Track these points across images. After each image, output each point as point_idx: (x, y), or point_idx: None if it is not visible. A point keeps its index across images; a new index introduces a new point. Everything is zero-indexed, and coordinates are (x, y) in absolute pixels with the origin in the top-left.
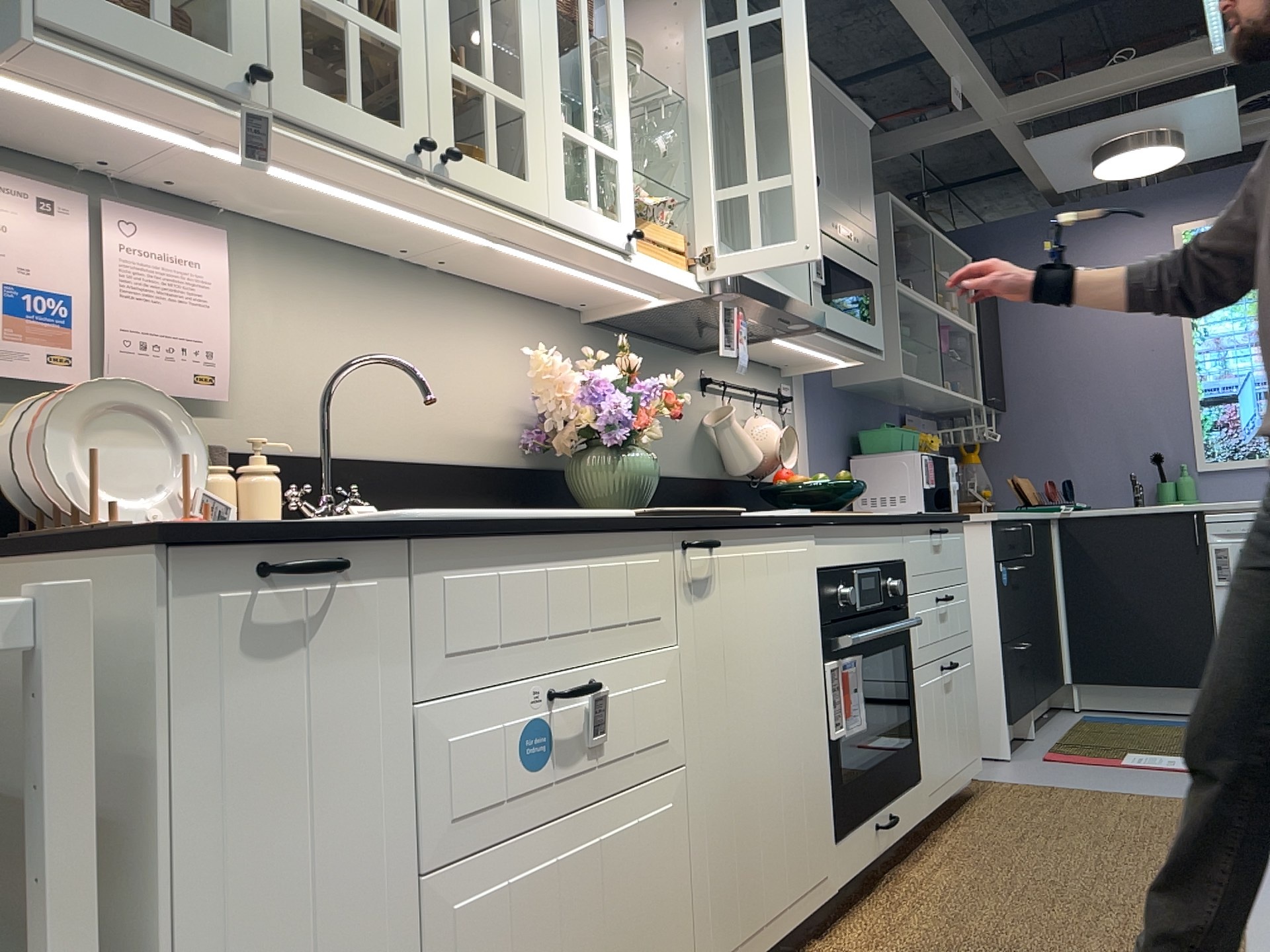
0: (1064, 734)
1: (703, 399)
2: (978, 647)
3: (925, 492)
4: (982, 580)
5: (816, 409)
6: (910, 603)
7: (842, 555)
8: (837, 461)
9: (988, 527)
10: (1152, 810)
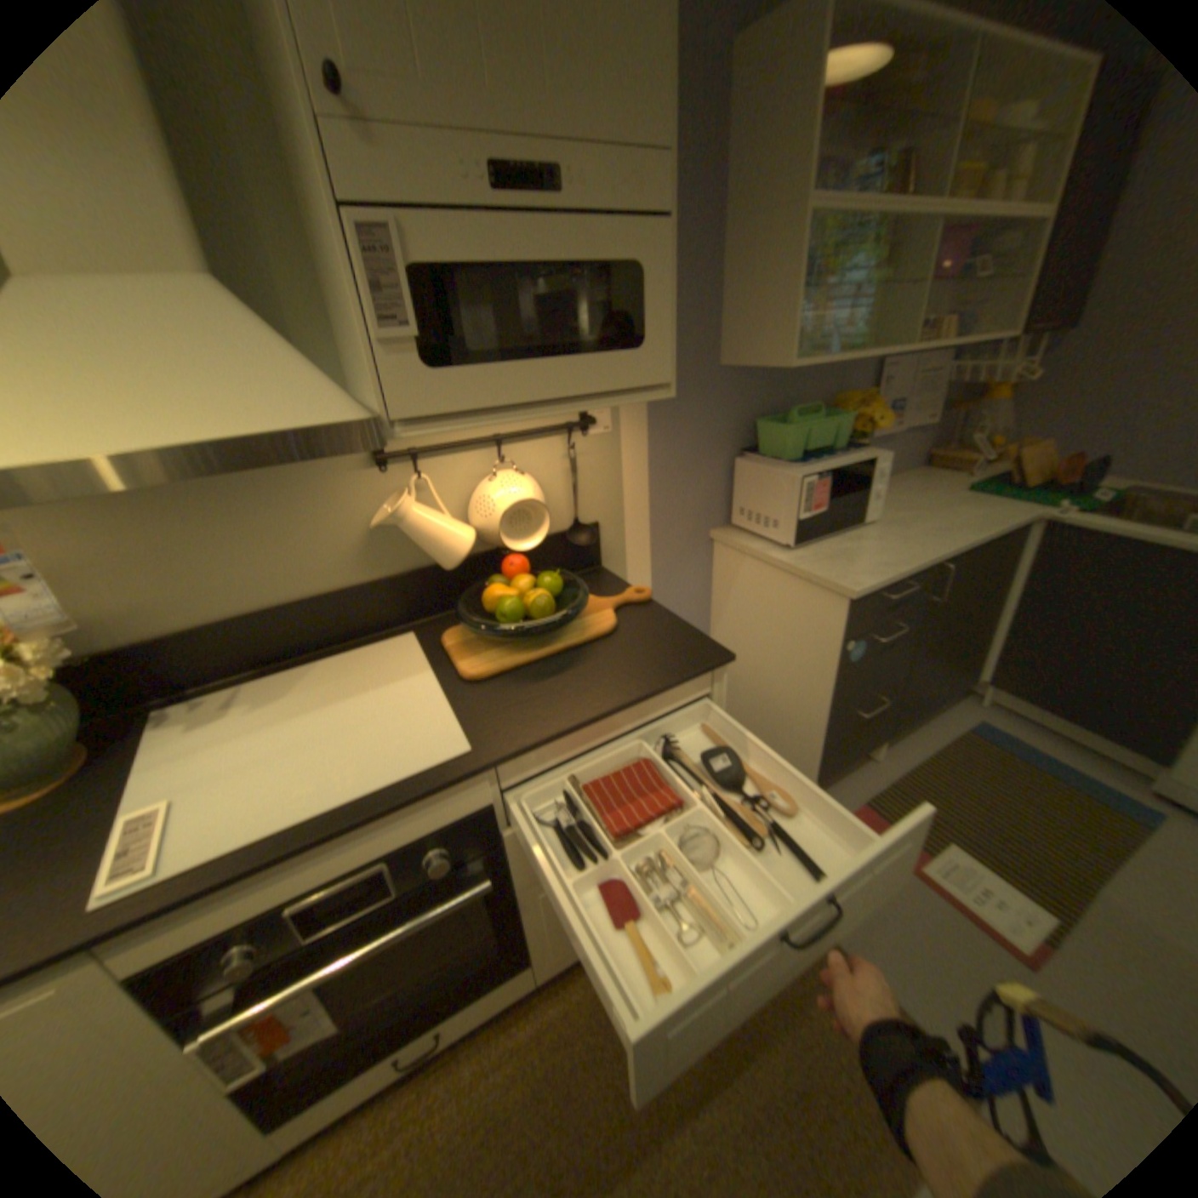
0: (916, 767)
1: (374, 479)
2: (805, 707)
3: (800, 521)
4: (823, 650)
5: (665, 410)
6: (504, 840)
7: (220, 917)
8: (707, 464)
9: (844, 600)
10: (839, 1042)
